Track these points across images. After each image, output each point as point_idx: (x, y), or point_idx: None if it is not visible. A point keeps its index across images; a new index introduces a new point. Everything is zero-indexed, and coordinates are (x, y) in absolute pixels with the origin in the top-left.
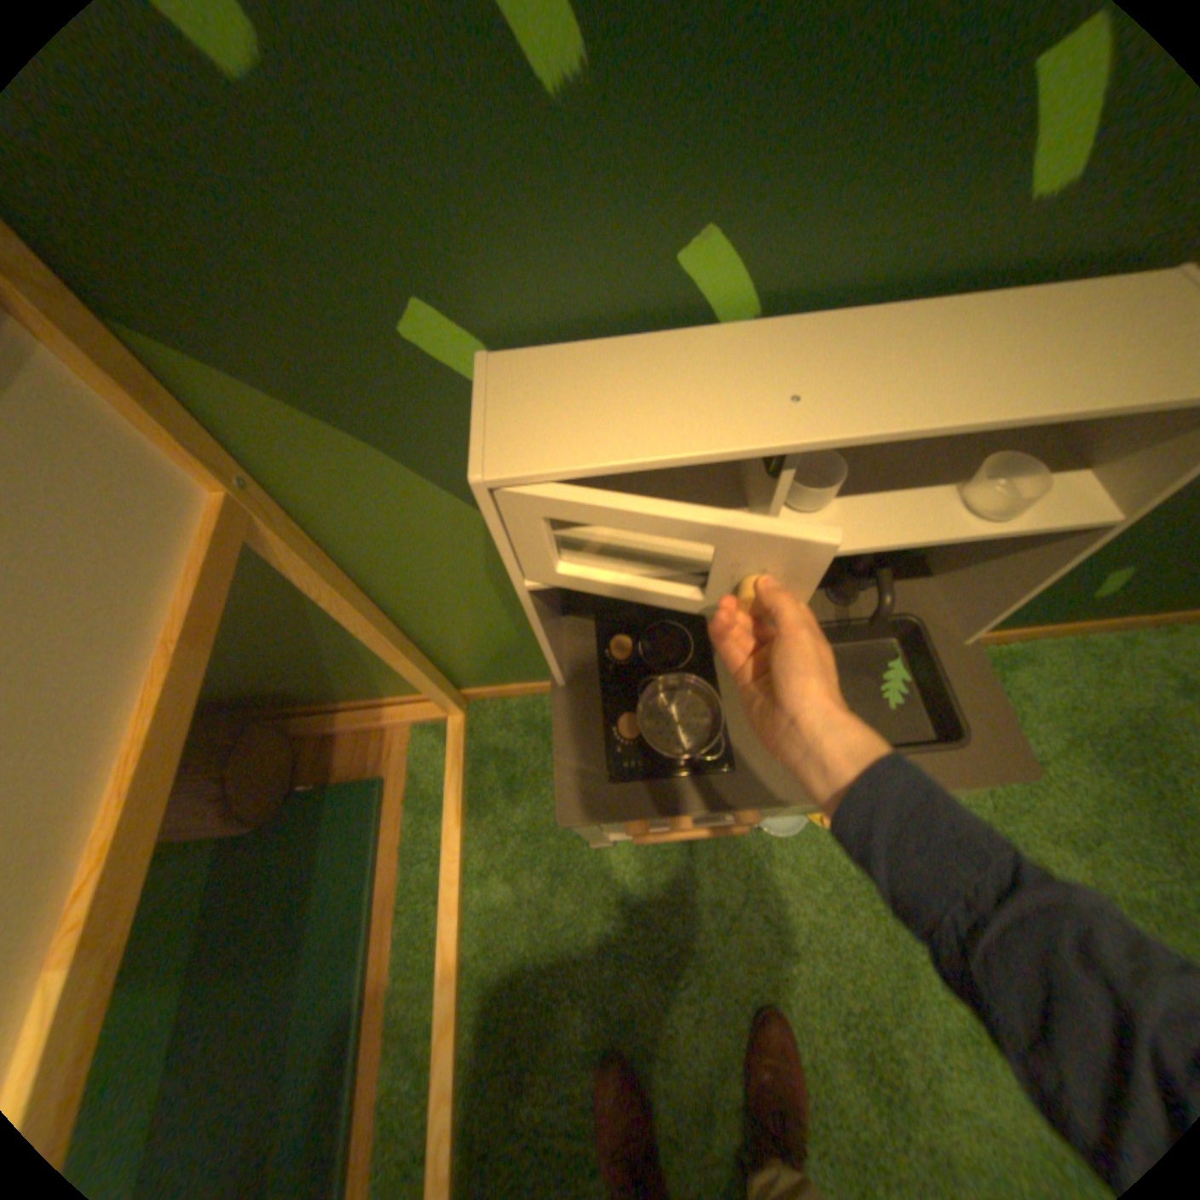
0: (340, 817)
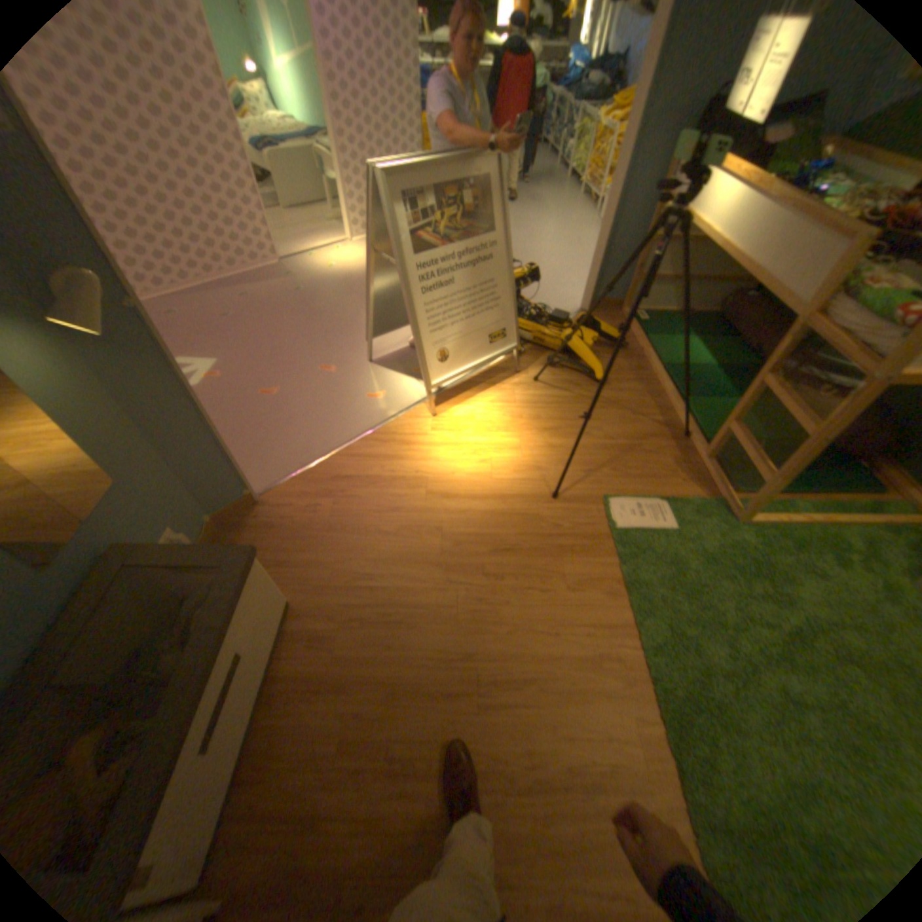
0: (850, 479)
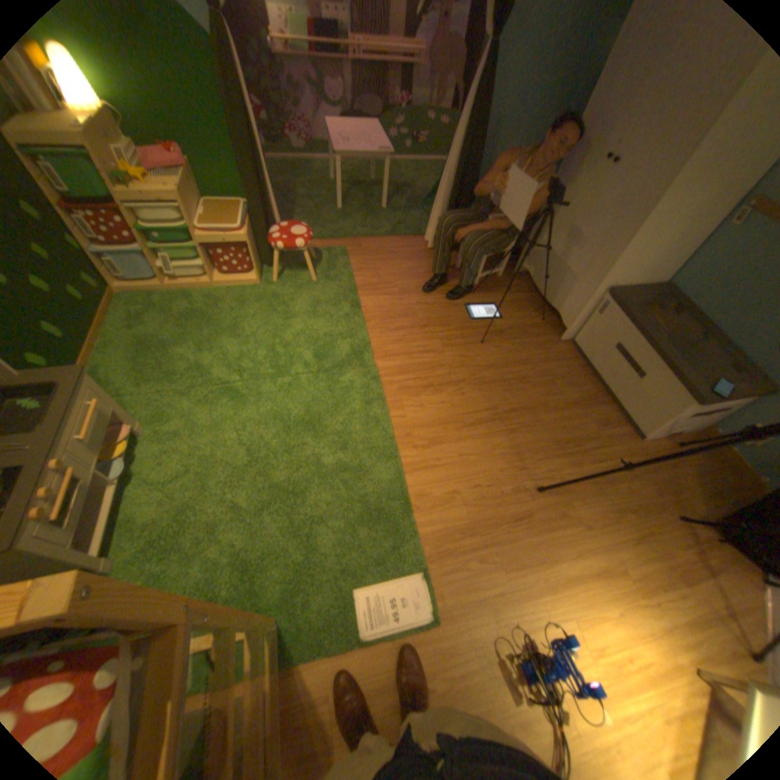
0: None
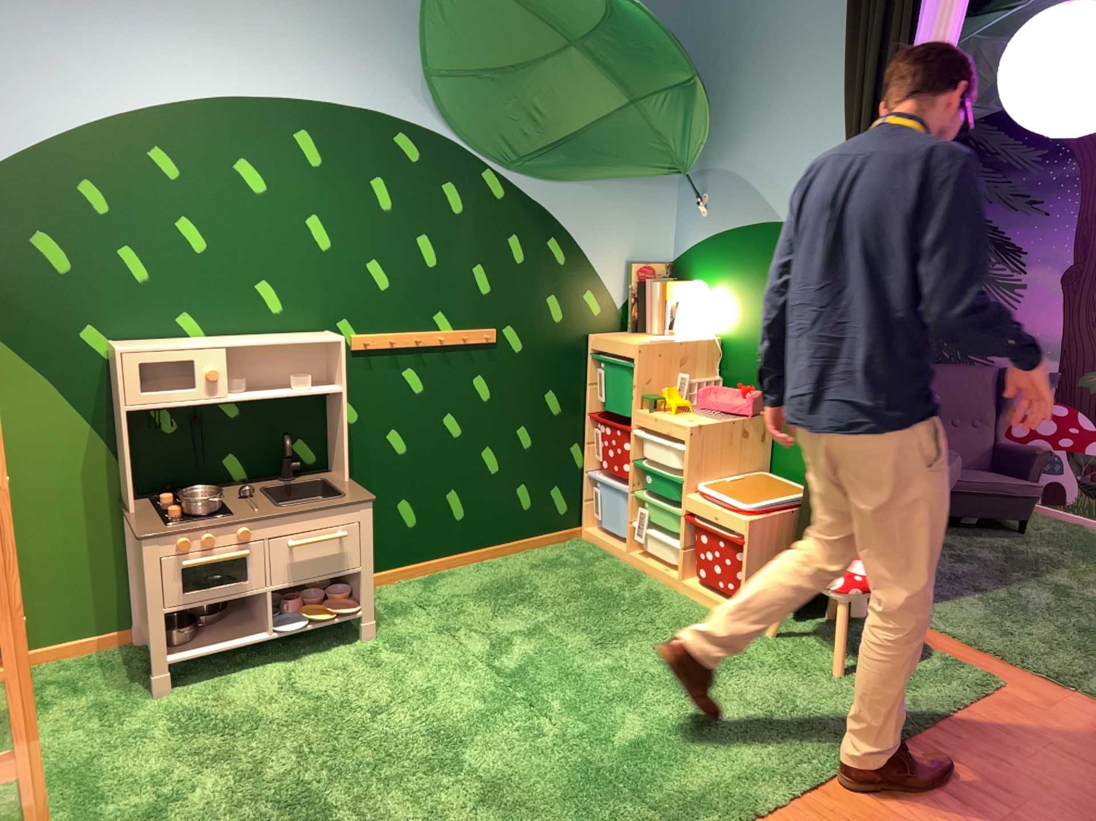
0: None
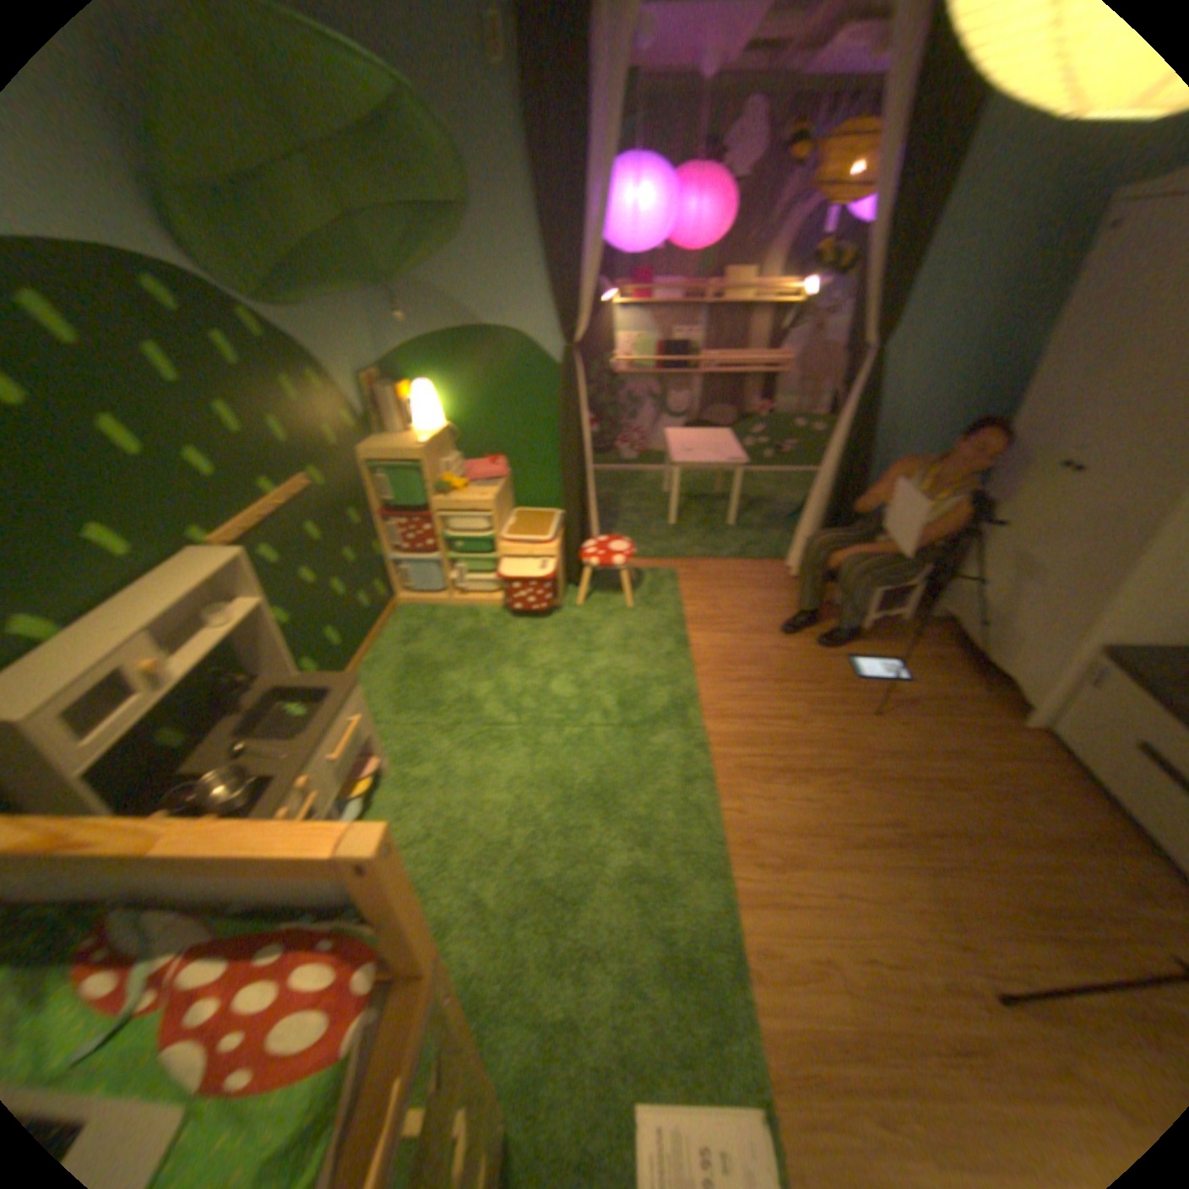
0: None
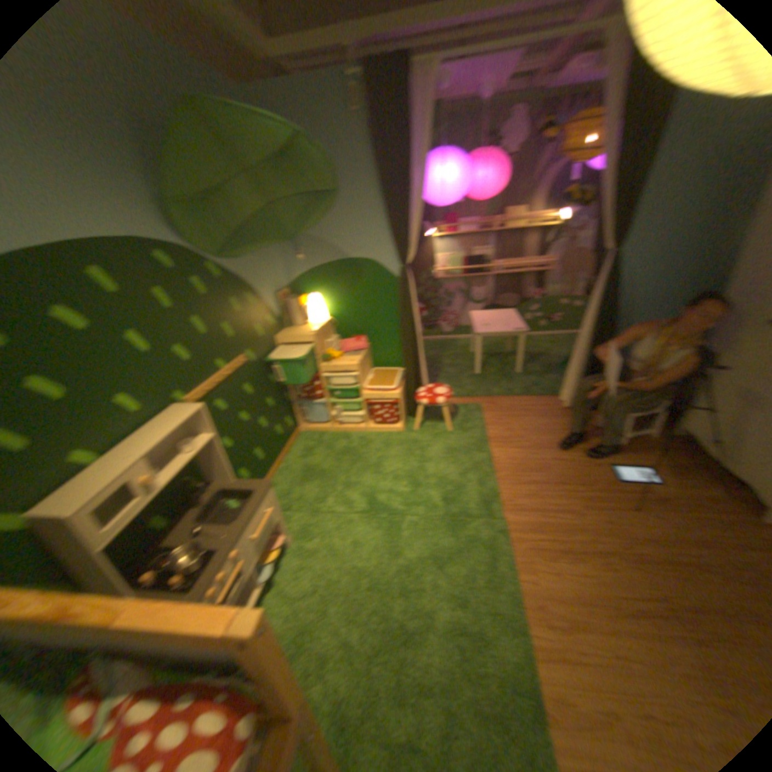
0: None
